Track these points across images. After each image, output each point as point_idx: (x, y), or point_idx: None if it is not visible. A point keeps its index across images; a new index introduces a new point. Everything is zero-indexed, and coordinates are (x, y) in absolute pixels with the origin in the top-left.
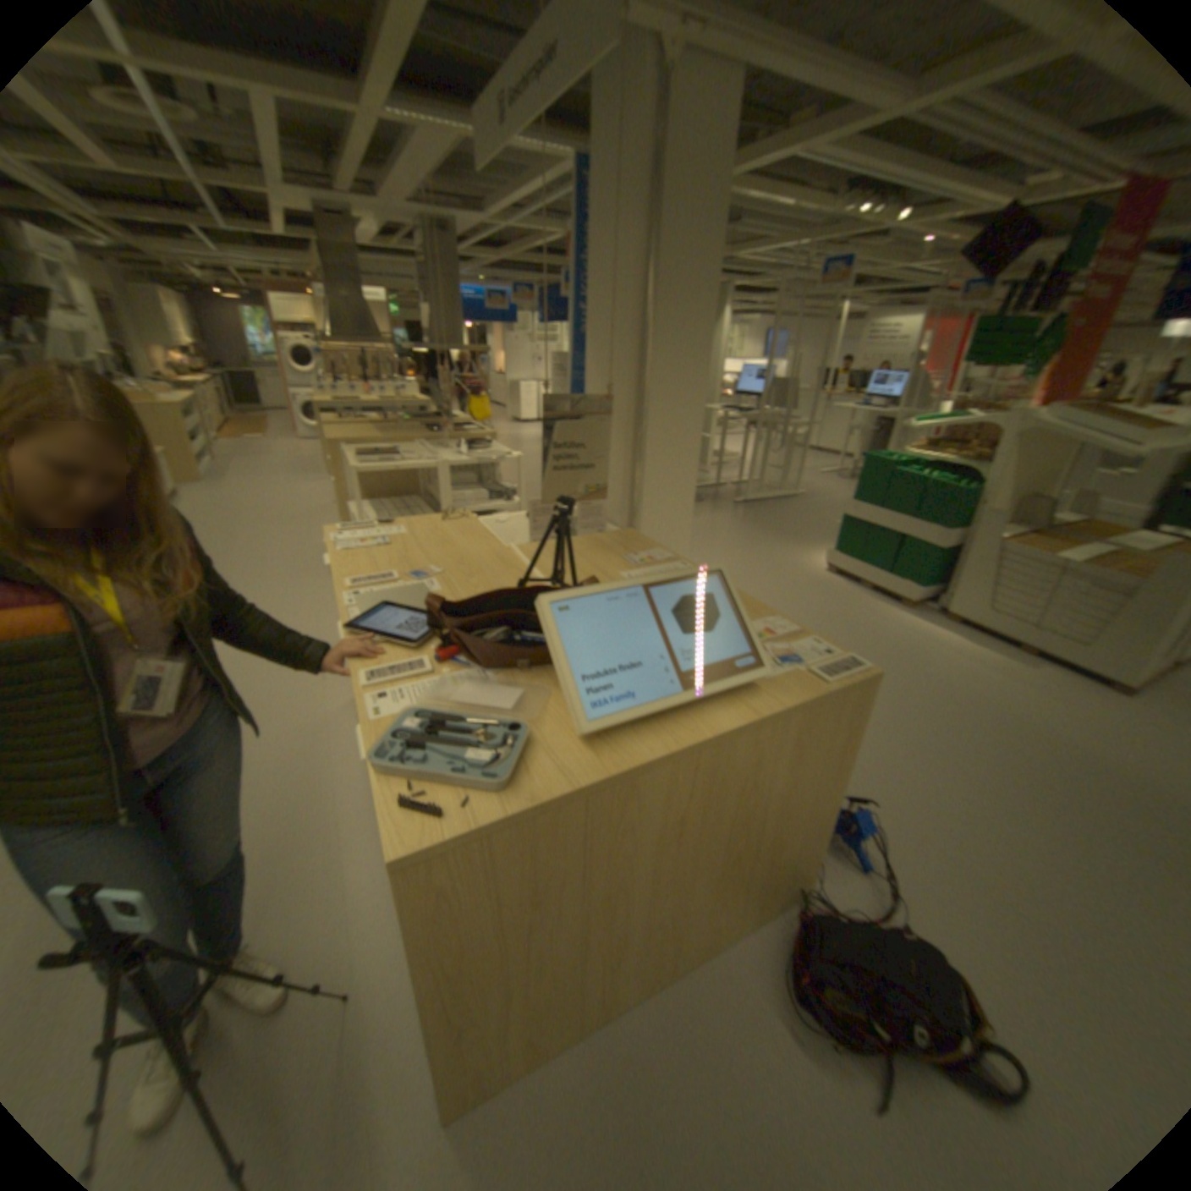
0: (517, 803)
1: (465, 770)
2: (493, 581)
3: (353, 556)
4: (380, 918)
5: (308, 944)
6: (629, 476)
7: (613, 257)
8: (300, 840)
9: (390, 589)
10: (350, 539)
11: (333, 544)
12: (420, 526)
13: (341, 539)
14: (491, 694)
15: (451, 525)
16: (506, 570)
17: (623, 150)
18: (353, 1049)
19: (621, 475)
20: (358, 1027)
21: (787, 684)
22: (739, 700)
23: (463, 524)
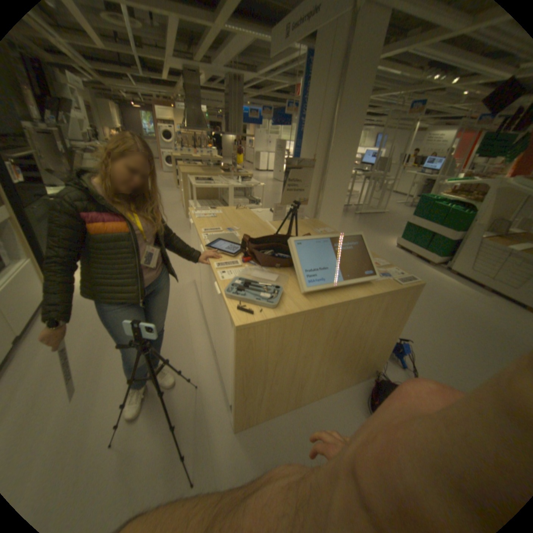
0: (282, 314)
1: (260, 301)
2: (262, 235)
3: (204, 221)
4: (209, 363)
5: (183, 368)
6: (318, 196)
7: (323, 98)
8: (177, 332)
9: (221, 235)
10: (201, 215)
11: (195, 216)
12: (228, 212)
13: (198, 214)
14: (267, 277)
15: (241, 212)
16: (266, 232)
17: (333, 49)
18: (202, 406)
19: (315, 196)
20: (203, 398)
21: (387, 285)
22: (366, 289)
23: (246, 212)
